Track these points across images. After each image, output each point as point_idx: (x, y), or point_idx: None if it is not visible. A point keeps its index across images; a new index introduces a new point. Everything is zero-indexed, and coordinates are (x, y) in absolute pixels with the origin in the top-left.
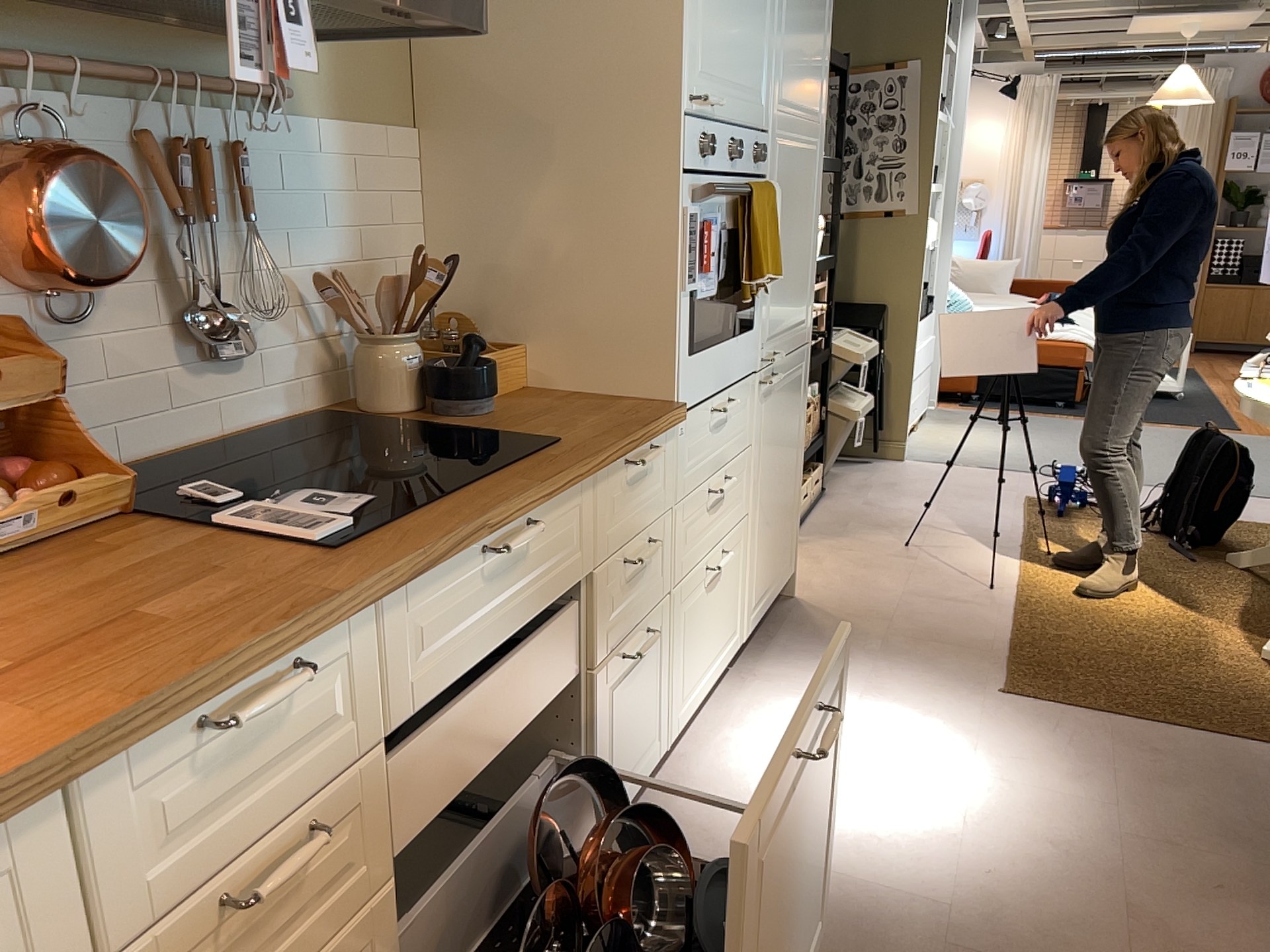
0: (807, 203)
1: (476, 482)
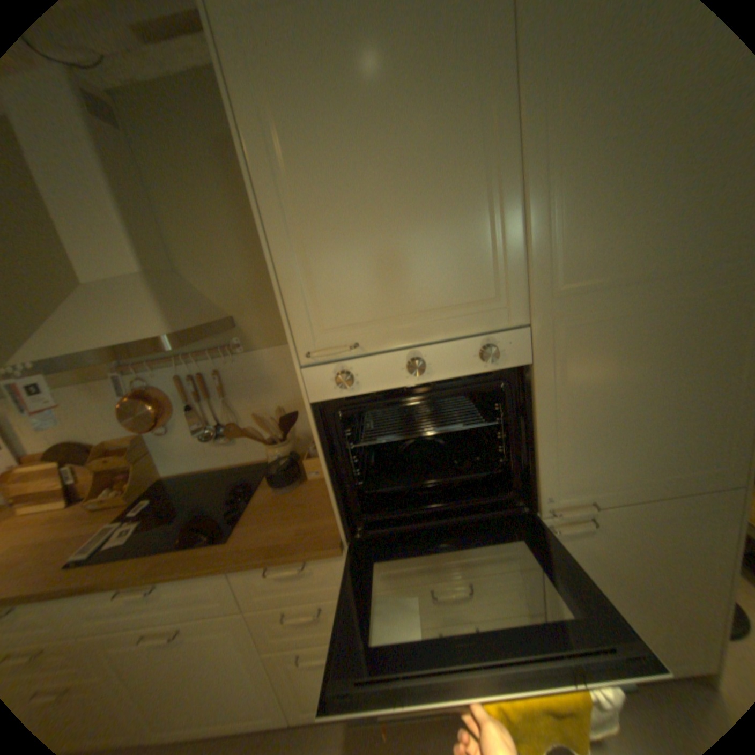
0: (701, 357)
1: (149, 557)
